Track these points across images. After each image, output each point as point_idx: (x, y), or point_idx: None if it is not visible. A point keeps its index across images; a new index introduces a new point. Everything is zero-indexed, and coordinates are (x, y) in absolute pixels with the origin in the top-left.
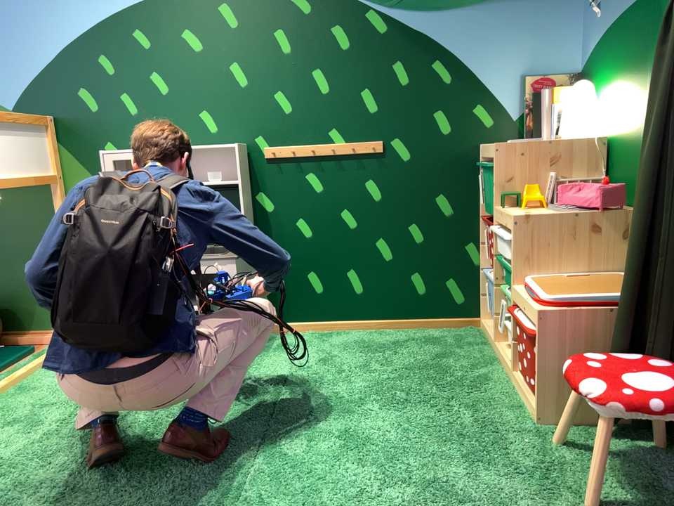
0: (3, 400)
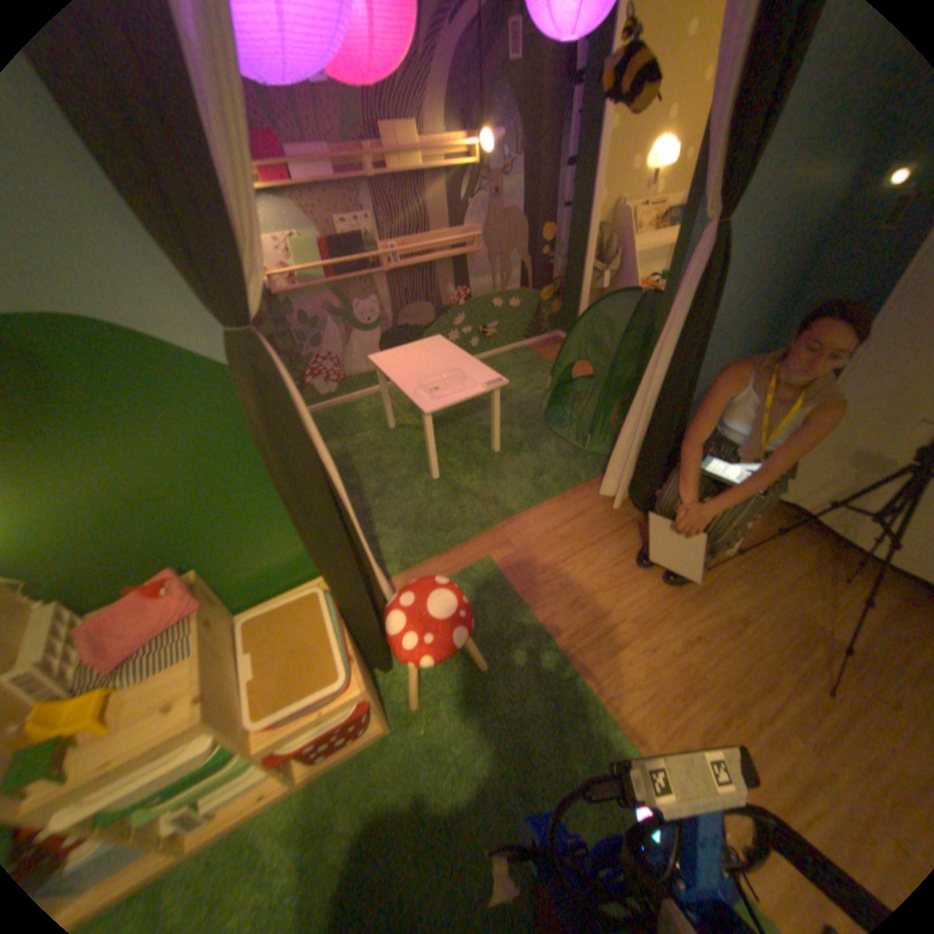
0: None
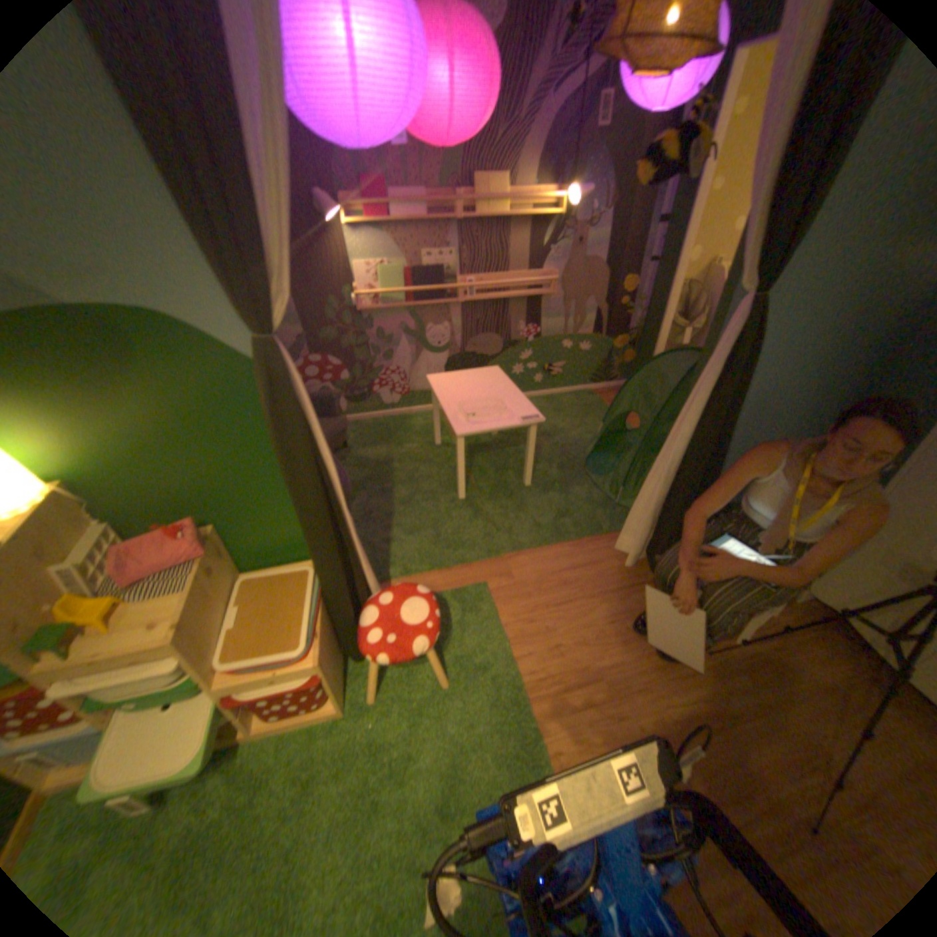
0: None
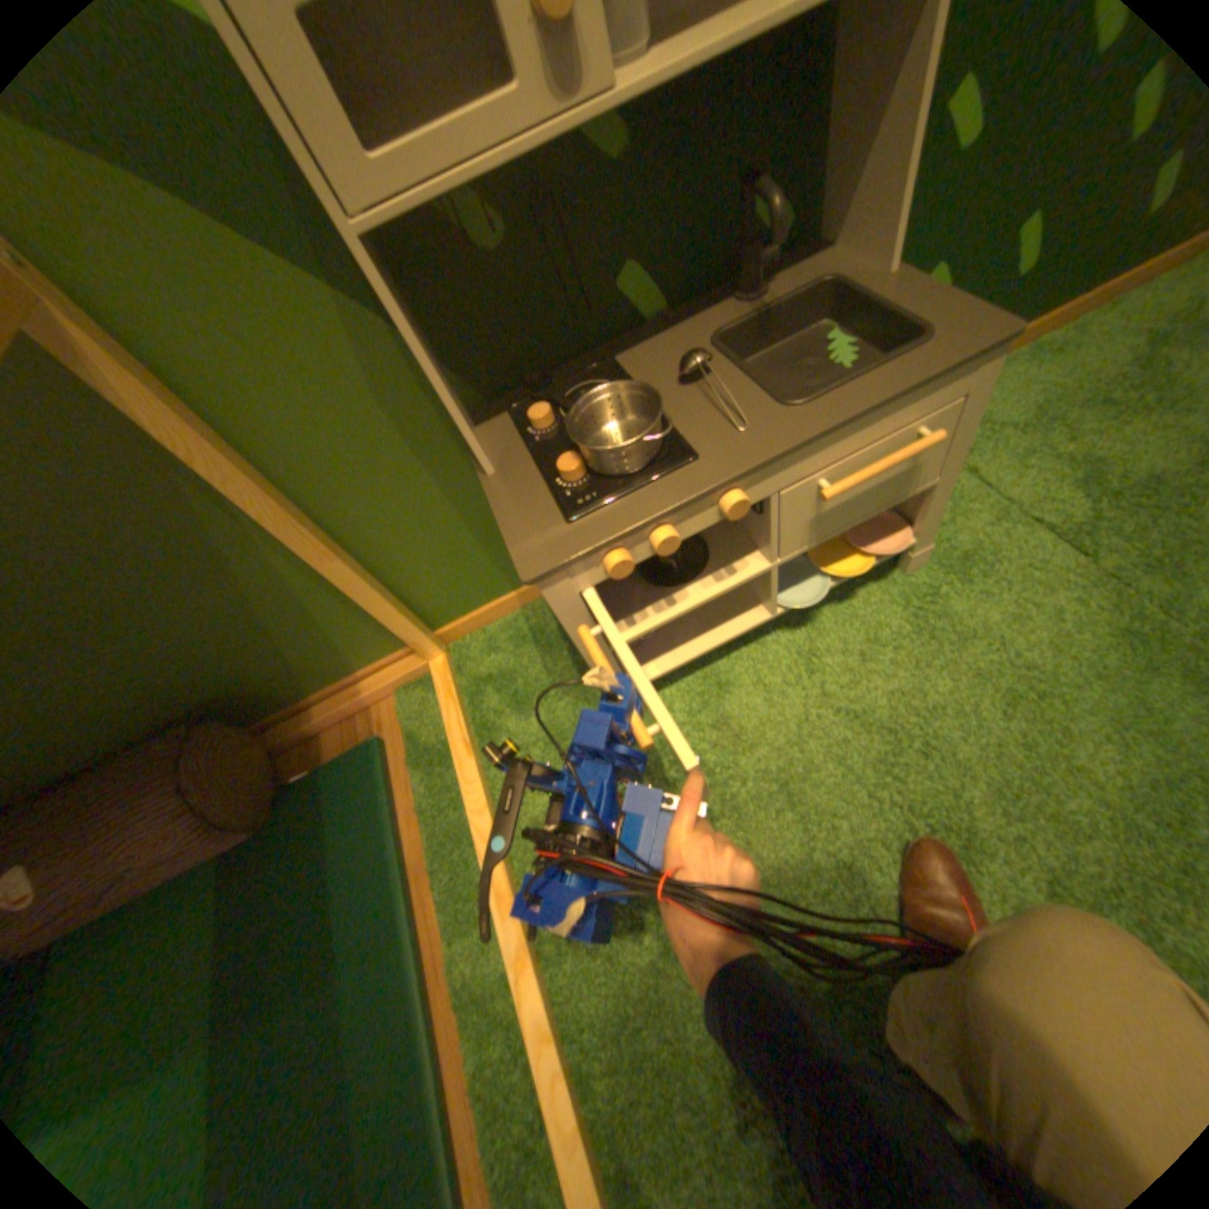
0: (569, 965)
